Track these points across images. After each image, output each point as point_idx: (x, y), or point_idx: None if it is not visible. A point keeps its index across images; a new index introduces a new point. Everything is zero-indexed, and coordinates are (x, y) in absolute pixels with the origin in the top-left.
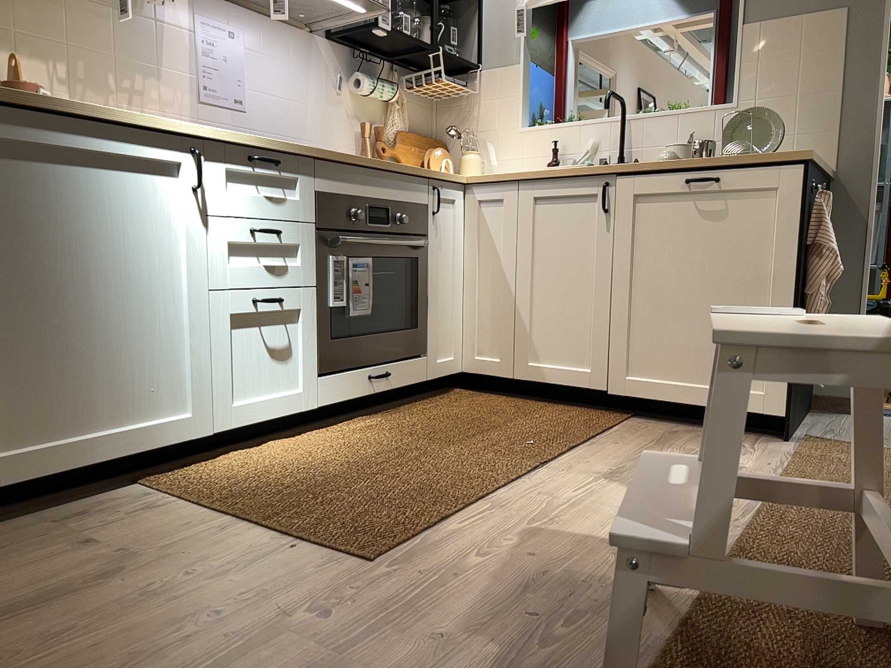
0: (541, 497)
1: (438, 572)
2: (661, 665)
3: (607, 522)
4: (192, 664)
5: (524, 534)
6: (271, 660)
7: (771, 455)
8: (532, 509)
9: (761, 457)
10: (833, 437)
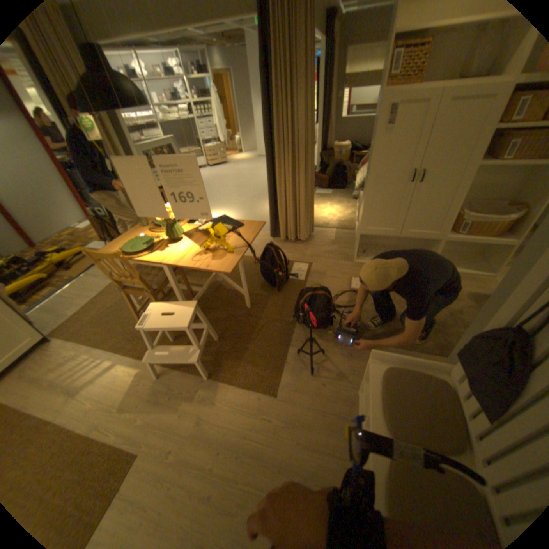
0: (89, 414)
1: (143, 431)
2: (185, 371)
3: (113, 390)
4: (189, 477)
5: (118, 413)
6: (186, 455)
7: (65, 346)
8: (99, 415)
9: (66, 349)
10: (53, 328)
